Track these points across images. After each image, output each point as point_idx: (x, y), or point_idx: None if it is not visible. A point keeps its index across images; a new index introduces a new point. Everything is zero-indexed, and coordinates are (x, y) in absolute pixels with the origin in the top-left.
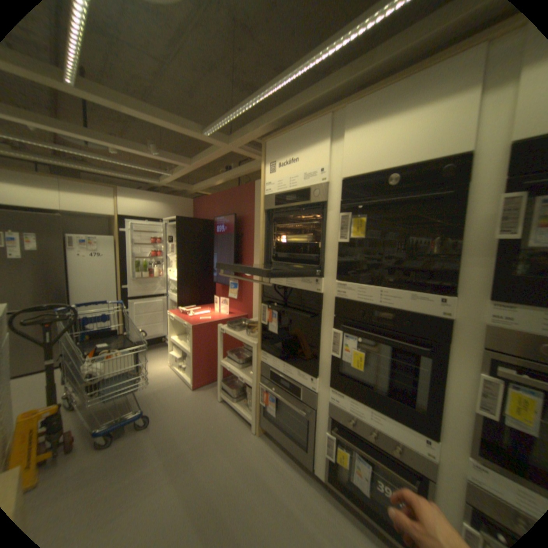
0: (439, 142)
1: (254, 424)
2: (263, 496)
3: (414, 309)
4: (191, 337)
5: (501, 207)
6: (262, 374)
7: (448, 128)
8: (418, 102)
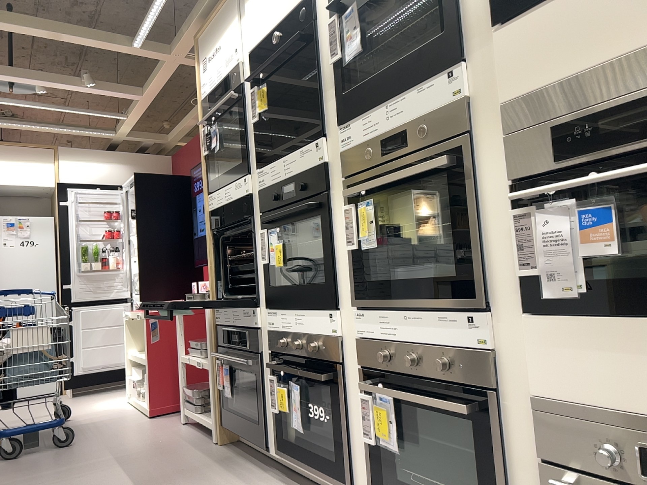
0: None
1: (214, 425)
2: (195, 480)
3: (302, 166)
4: (146, 328)
5: (329, 36)
6: (217, 341)
7: None
8: None
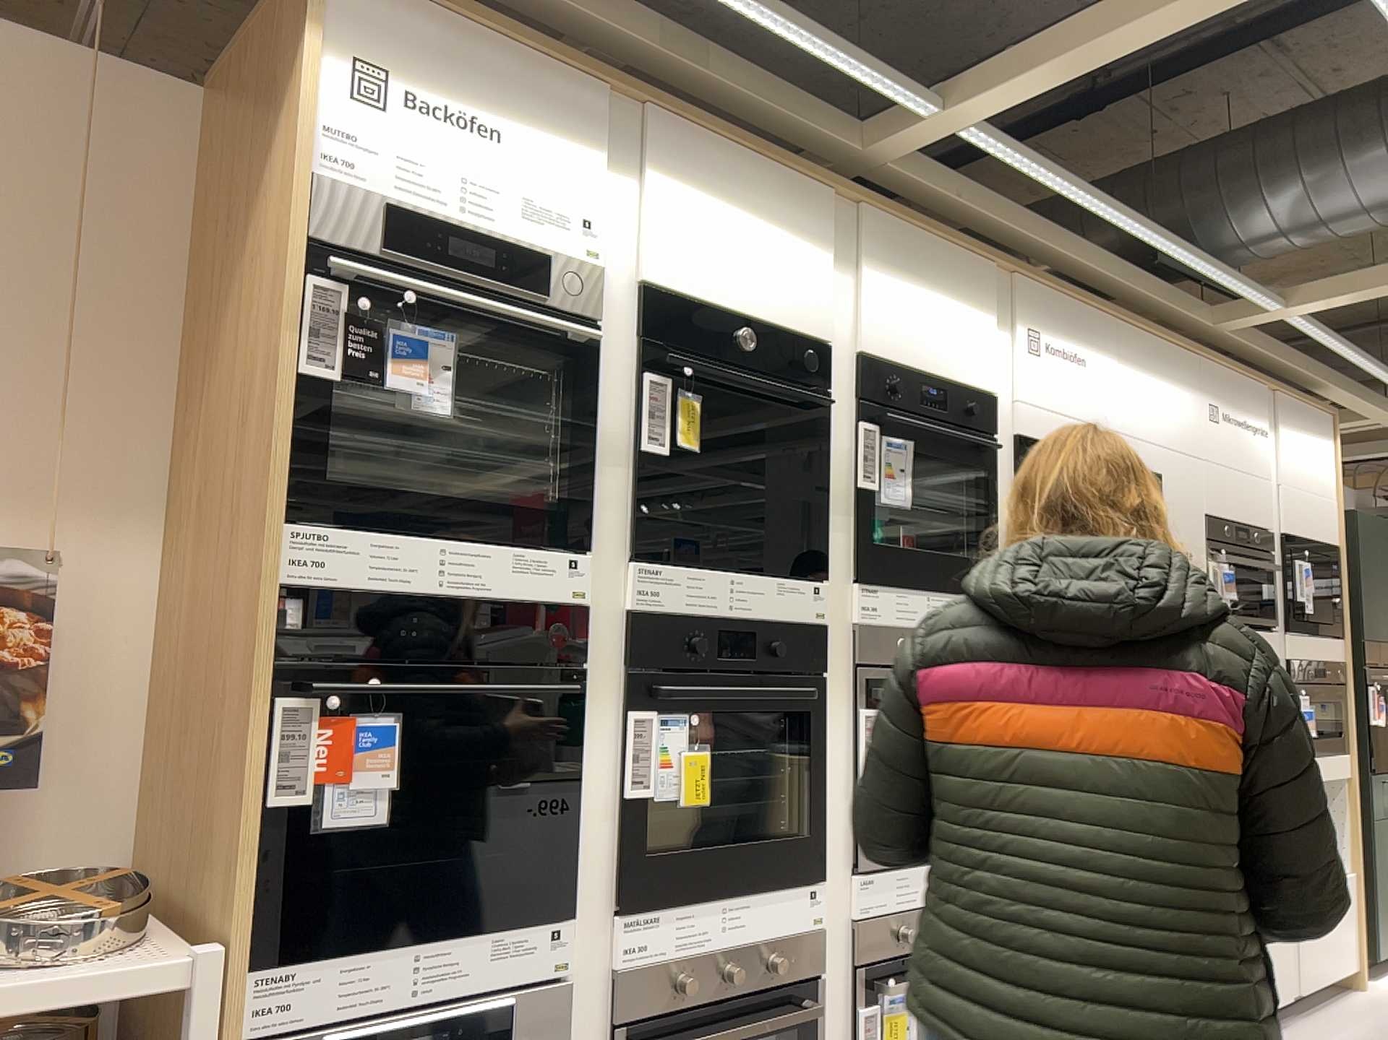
0: (796, 312)
1: None
2: None
3: (779, 612)
4: None
5: (852, 443)
6: None
7: (804, 296)
8: (770, 225)
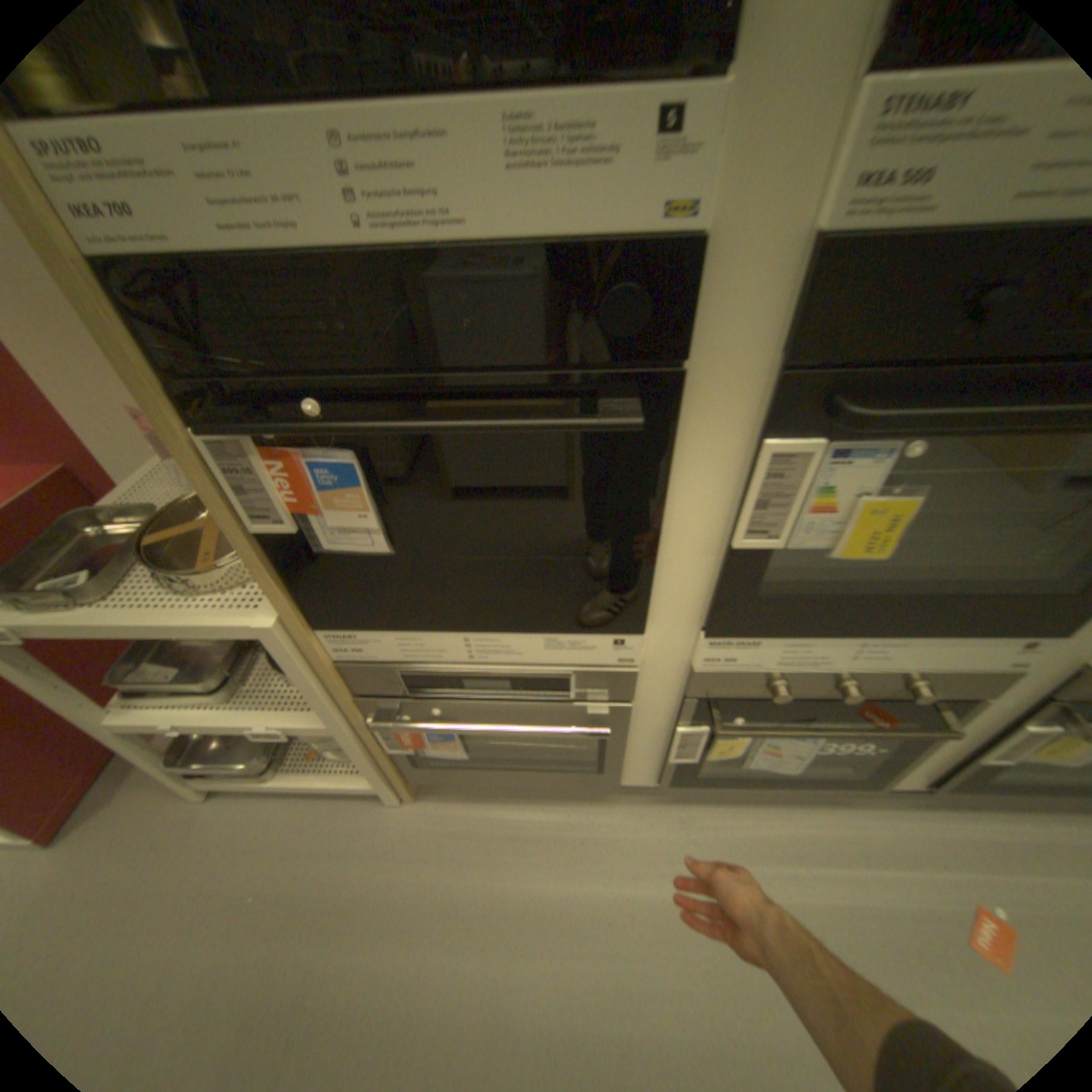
0: None
1: (386, 792)
2: (546, 933)
3: None
4: None
5: None
6: (358, 688)
7: None
8: None
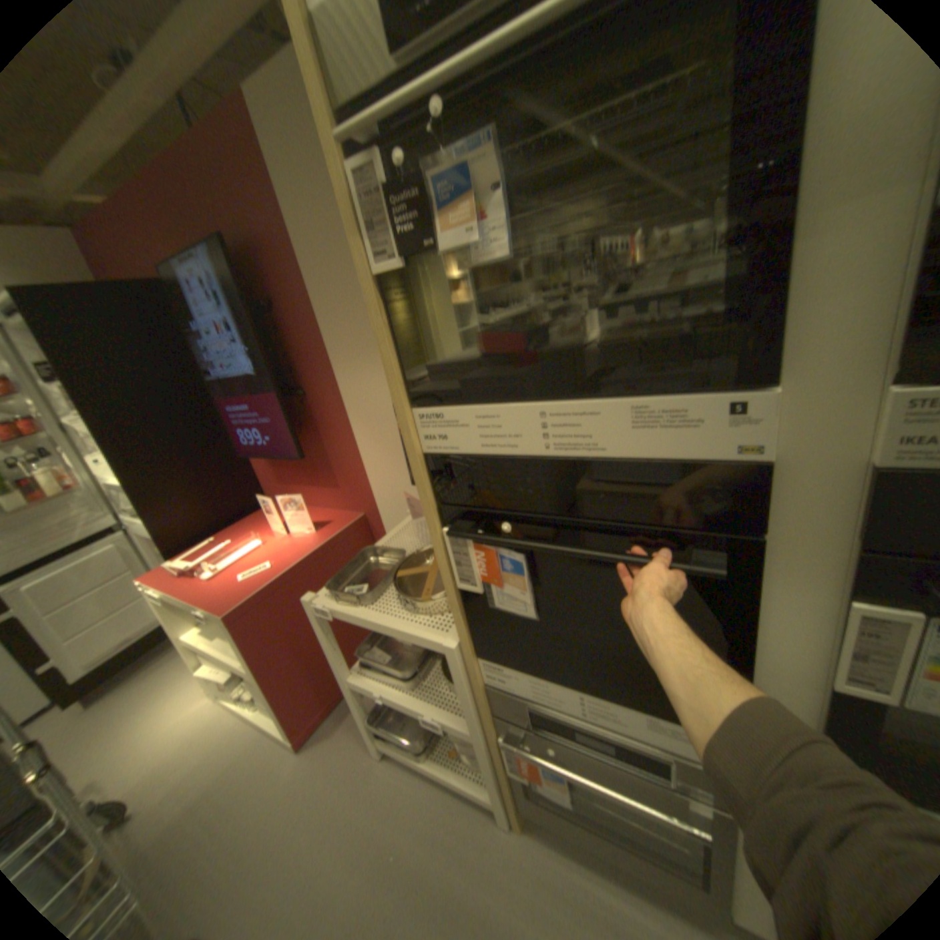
0: None
1: (501, 814)
2: None
3: None
4: (232, 643)
5: None
6: (497, 712)
7: None
8: None
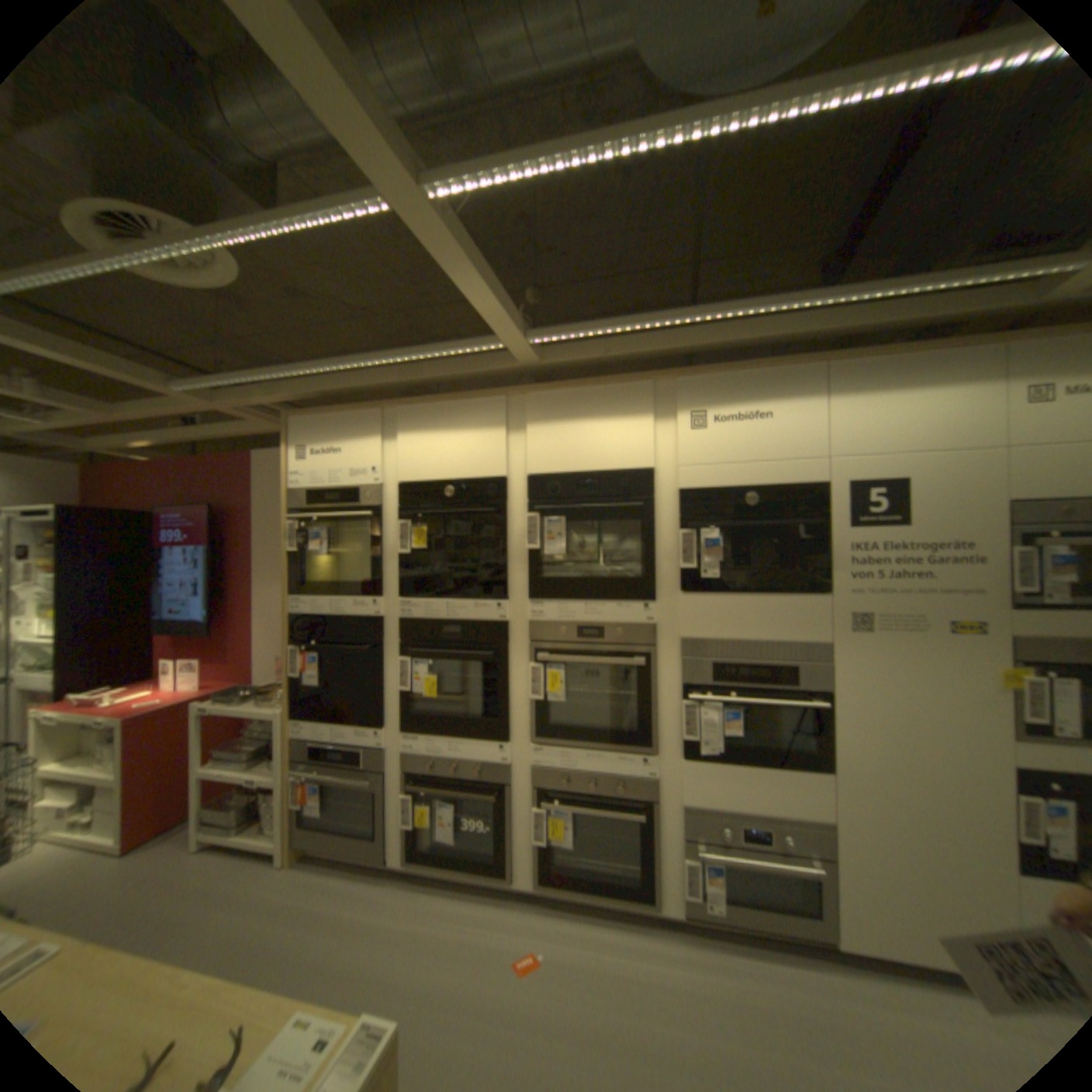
0: (482, 467)
1: (278, 853)
2: (309, 928)
3: (476, 620)
4: (118, 744)
5: (526, 527)
6: (291, 760)
7: (487, 457)
8: (463, 428)
